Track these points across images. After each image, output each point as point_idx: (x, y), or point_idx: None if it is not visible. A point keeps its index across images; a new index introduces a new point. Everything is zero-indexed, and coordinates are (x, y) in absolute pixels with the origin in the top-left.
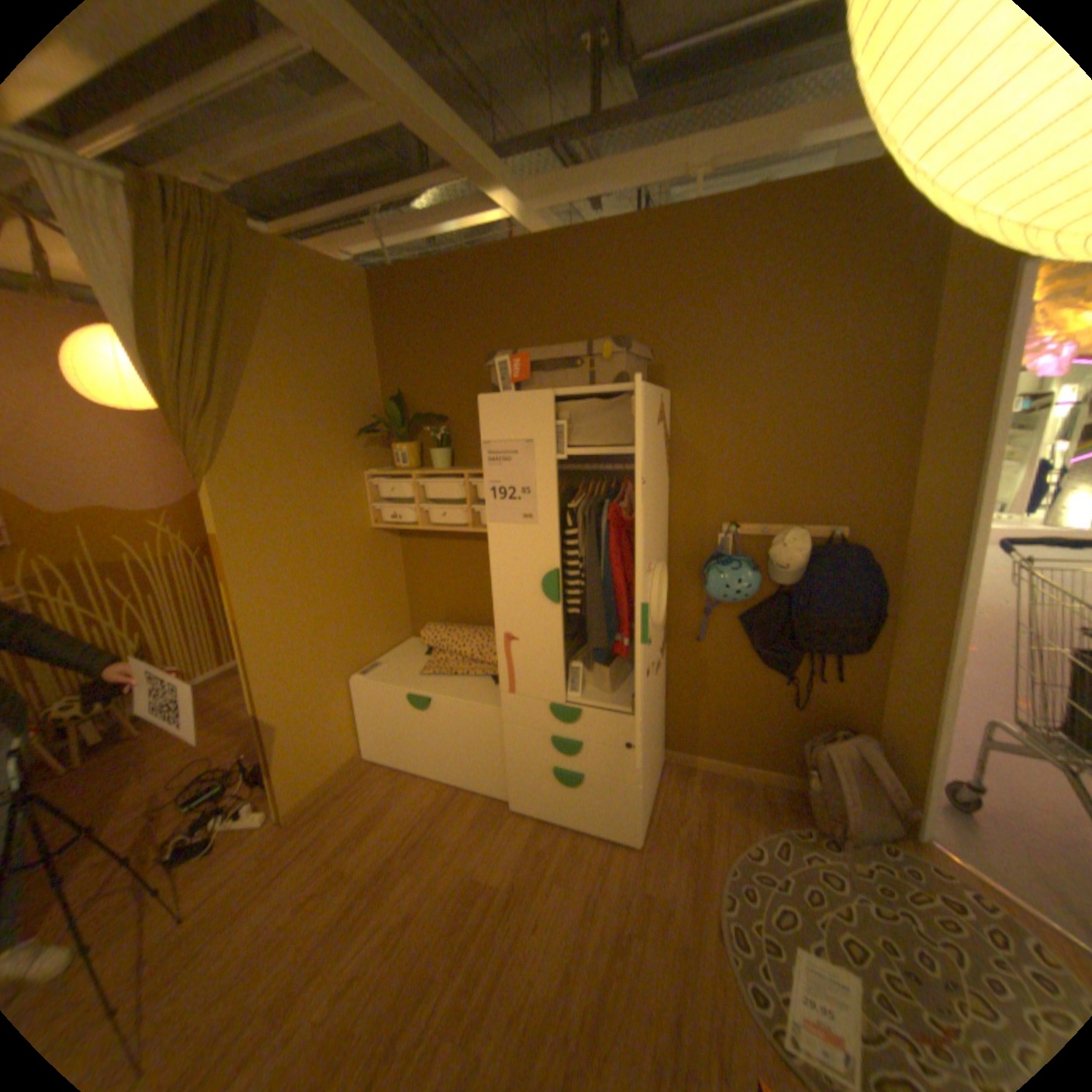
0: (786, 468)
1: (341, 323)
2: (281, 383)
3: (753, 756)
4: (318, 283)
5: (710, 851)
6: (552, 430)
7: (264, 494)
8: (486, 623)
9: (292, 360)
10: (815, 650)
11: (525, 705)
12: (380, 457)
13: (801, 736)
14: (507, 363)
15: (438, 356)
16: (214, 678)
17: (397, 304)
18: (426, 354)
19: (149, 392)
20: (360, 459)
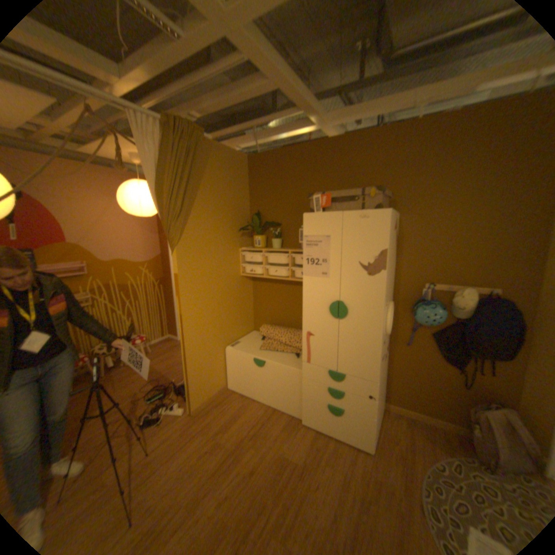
0: (464, 256)
1: (235, 179)
2: (209, 206)
3: (437, 412)
4: (227, 161)
5: (413, 462)
6: (341, 231)
7: (198, 256)
8: (292, 327)
9: (214, 196)
10: (479, 356)
11: (315, 369)
12: (246, 242)
13: (467, 404)
14: (317, 198)
15: (279, 195)
16: (159, 342)
17: (261, 170)
18: (273, 194)
19: (156, 209)
20: (238, 242)
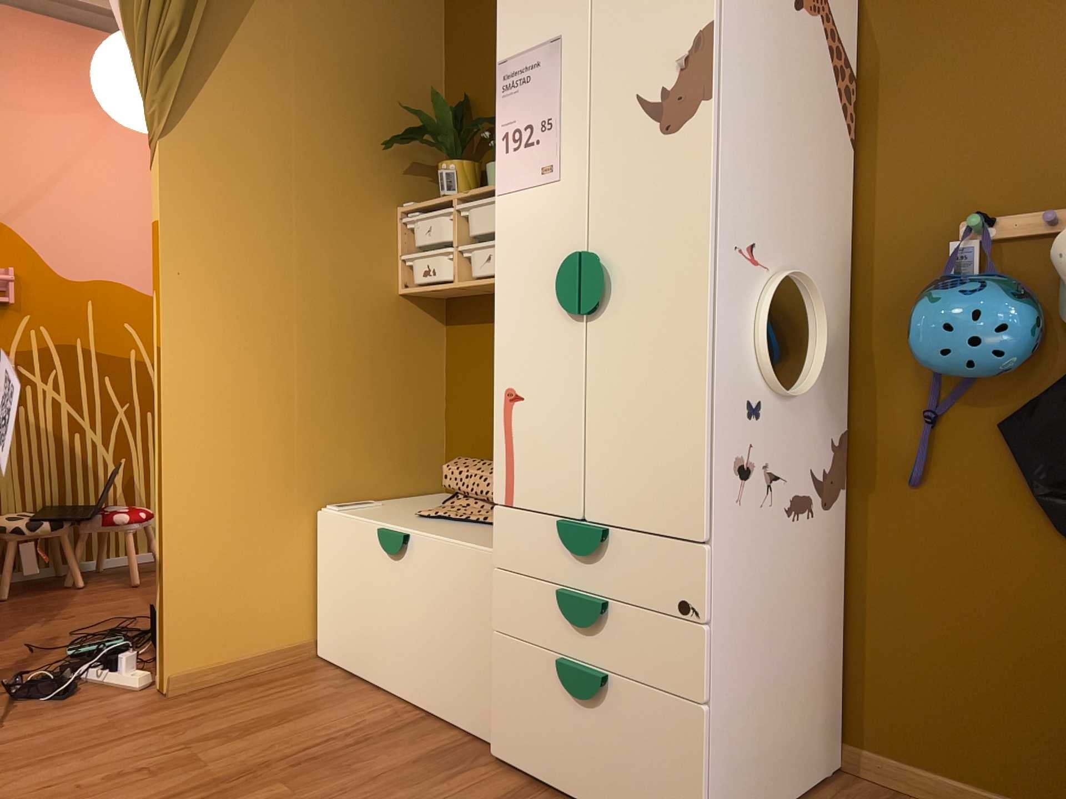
0: None
1: (396, 0)
2: (293, 54)
3: (1047, 777)
4: None
5: None
6: (588, 9)
7: (239, 188)
8: None
9: (313, 29)
10: None
11: (525, 526)
12: (429, 194)
13: None
14: None
15: None
16: None
17: None
18: None
19: (130, 40)
20: (396, 187)
